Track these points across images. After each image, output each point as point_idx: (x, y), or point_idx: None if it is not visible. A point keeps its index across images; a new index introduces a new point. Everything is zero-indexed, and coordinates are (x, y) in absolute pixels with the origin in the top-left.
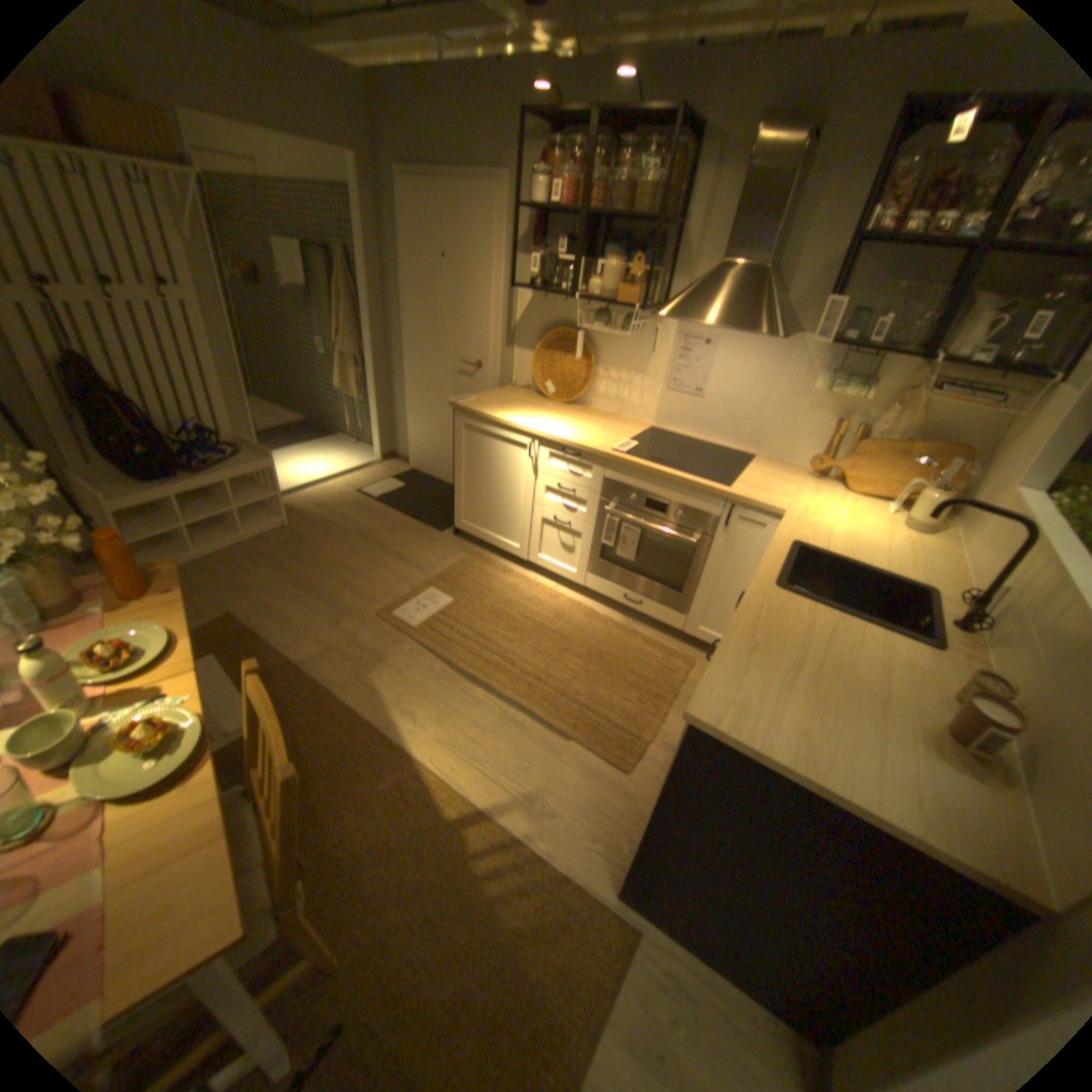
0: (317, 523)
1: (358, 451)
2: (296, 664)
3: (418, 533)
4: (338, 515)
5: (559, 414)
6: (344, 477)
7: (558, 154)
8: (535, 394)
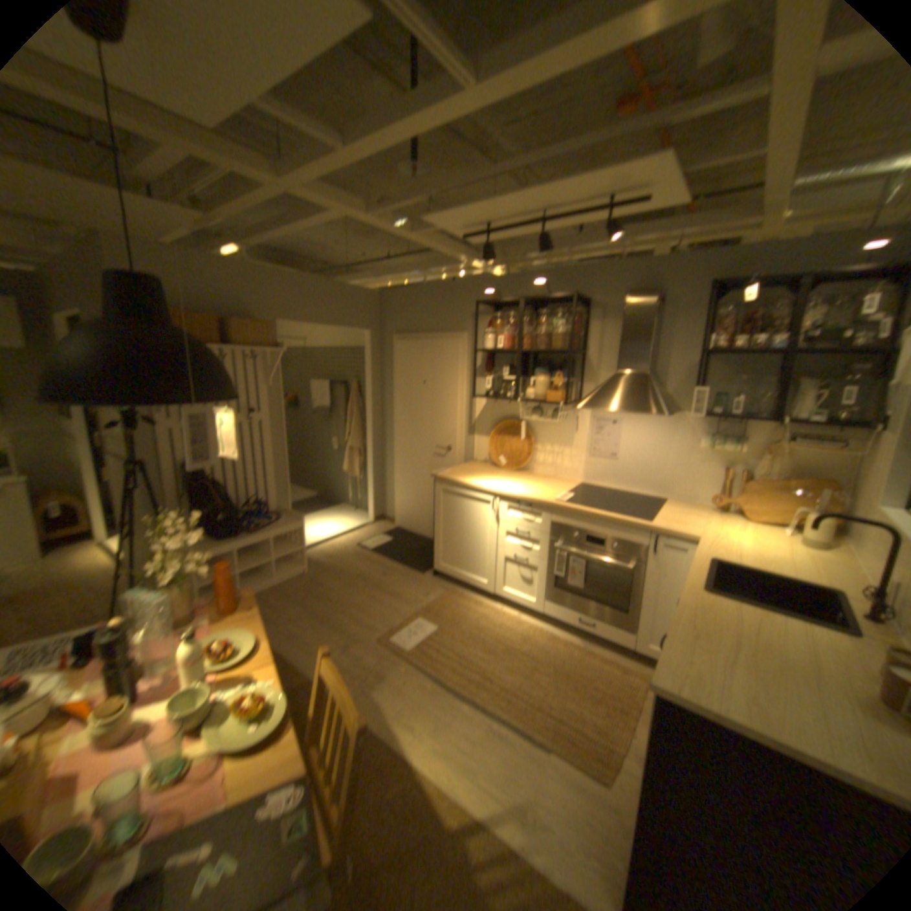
0: (327, 572)
1: (355, 516)
2: None
3: (404, 576)
4: (342, 565)
5: (510, 478)
6: (345, 536)
7: (498, 322)
8: (490, 466)
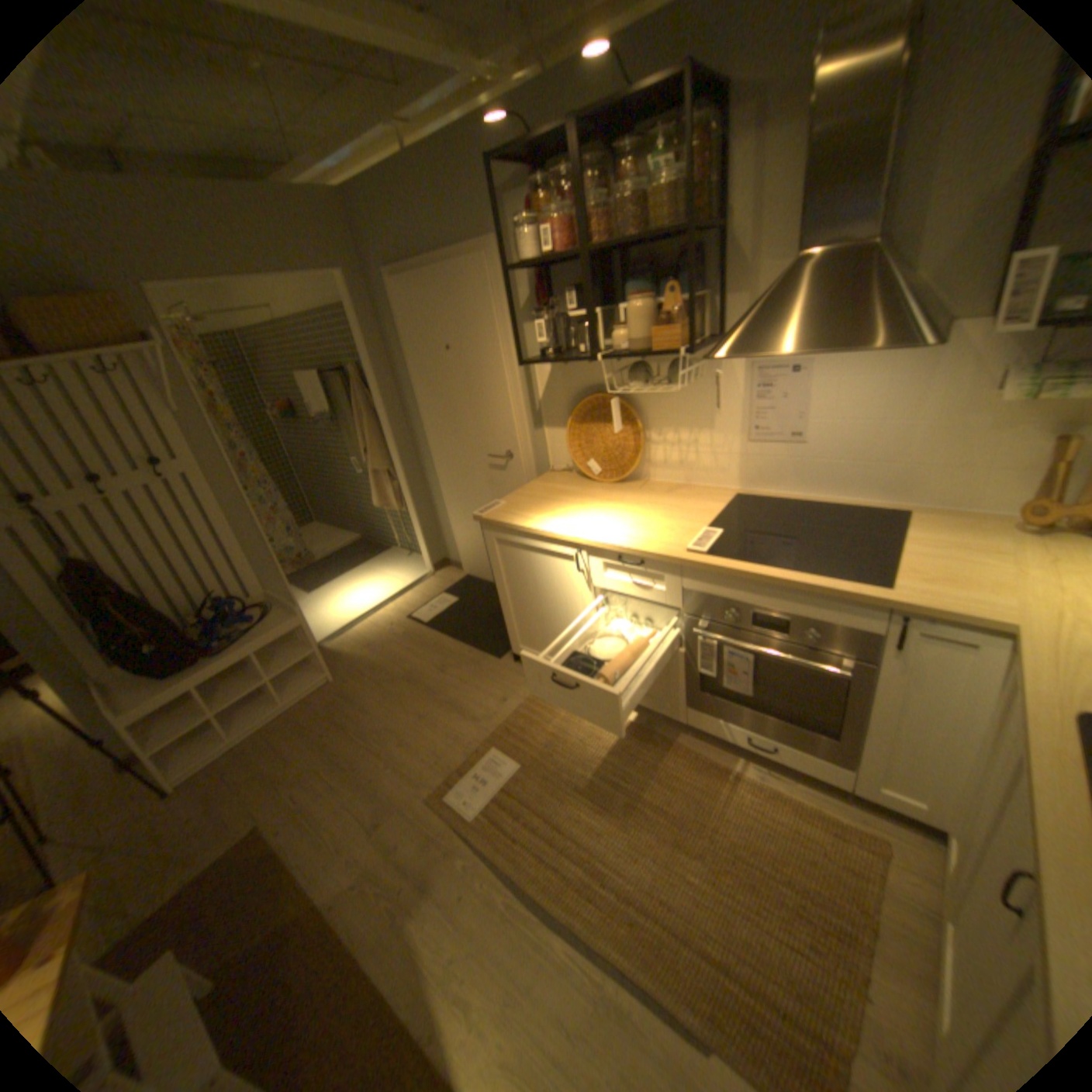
0: (363, 670)
1: (410, 563)
2: (321, 909)
3: (473, 664)
4: (386, 654)
5: (609, 500)
6: (395, 600)
7: (544, 193)
8: (579, 474)
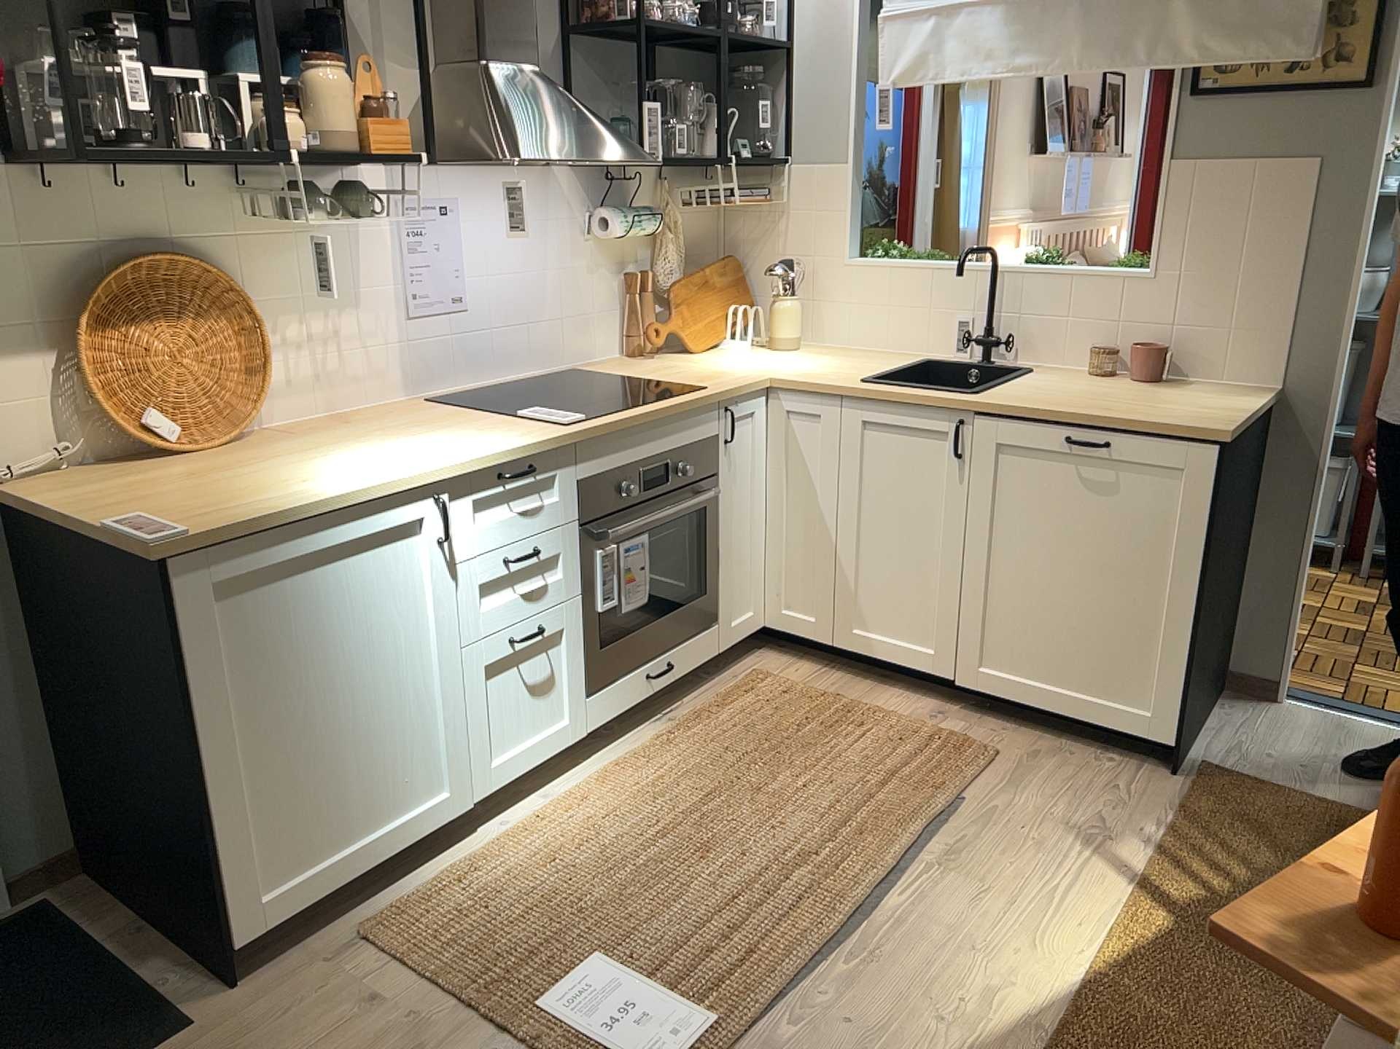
0: None
1: None
2: None
3: None
4: None
5: (311, 450)
6: None
7: None
8: (103, 466)
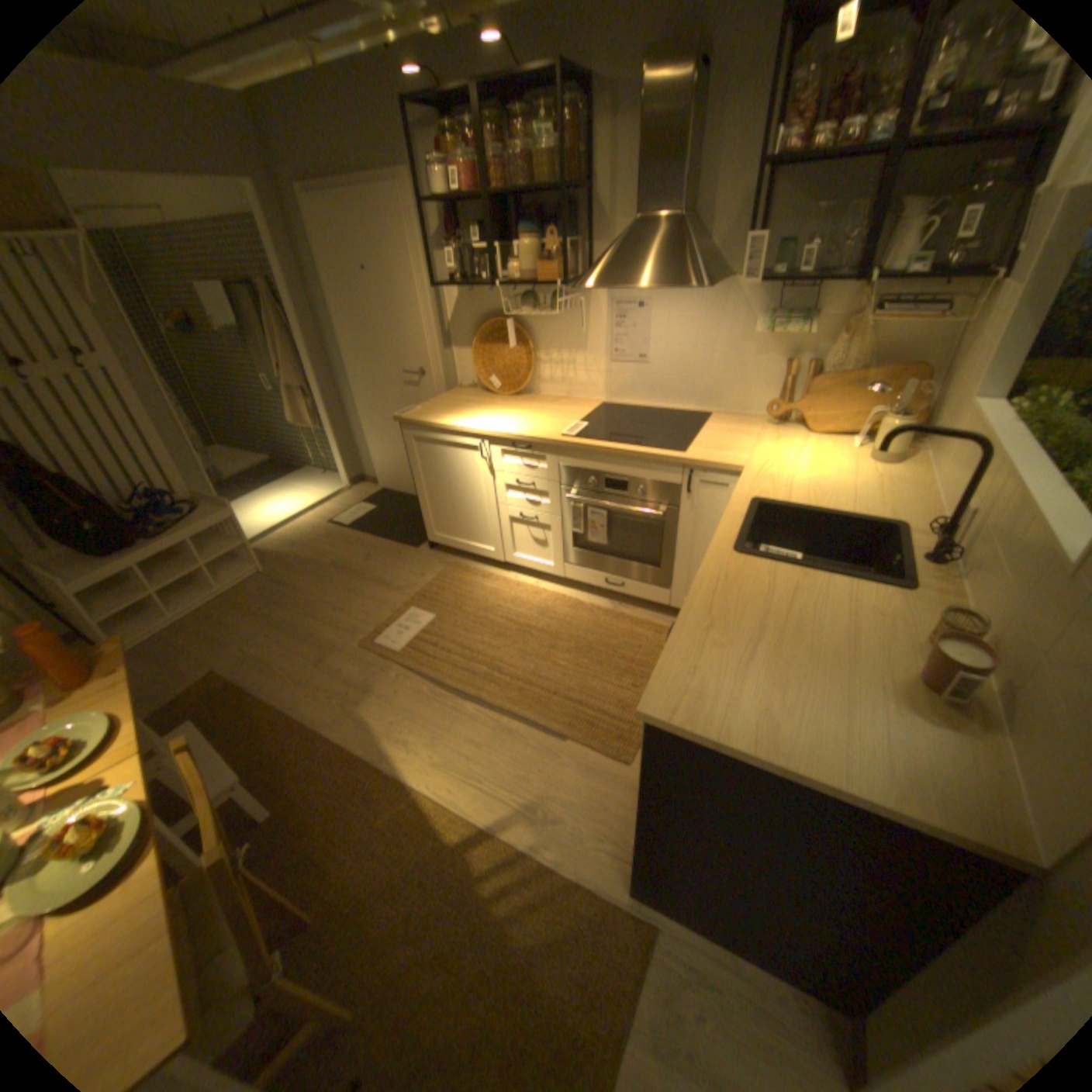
0: (291, 562)
1: (325, 480)
2: (282, 711)
3: (393, 553)
4: (311, 550)
5: (507, 407)
6: (314, 509)
7: (451, 137)
8: (483, 390)
